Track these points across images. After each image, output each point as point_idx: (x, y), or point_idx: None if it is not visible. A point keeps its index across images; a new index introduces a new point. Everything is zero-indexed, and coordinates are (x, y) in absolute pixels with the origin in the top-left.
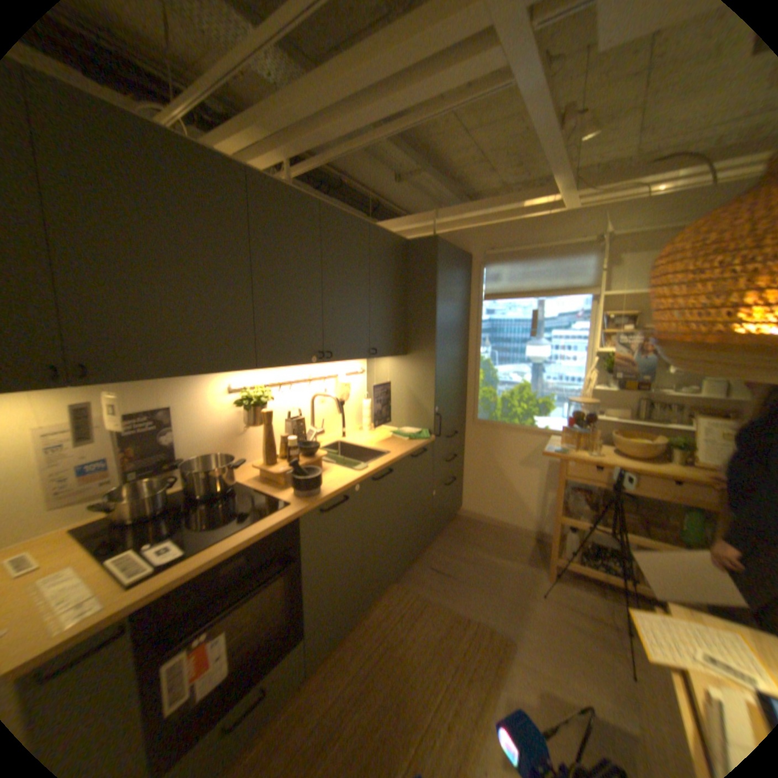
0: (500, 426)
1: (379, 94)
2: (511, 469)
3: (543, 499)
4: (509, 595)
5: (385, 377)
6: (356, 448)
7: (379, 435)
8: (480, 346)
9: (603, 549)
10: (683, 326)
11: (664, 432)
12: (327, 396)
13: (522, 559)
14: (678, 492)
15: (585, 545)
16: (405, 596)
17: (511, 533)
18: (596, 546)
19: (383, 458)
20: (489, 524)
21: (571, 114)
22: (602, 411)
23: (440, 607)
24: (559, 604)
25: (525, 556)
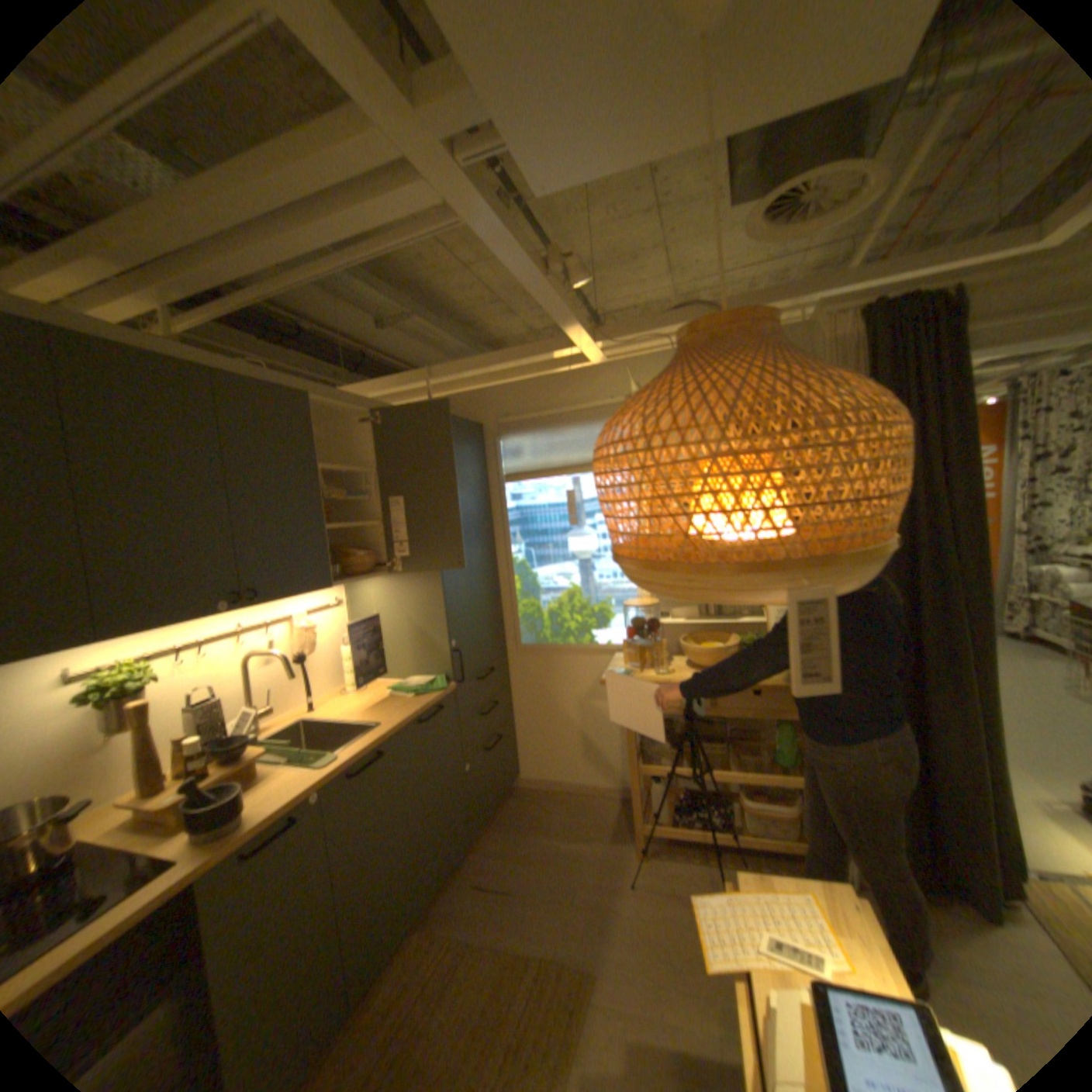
0: (553, 649)
1: (282, 226)
2: (576, 706)
3: (621, 741)
4: (586, 897)
5: (375, 606)
6: (329, 726)
7: (372, 696)
8: (511, 544)
9: (698, 795)
10: (622, 537)
11: (739, 628)
12: (268, 653)
13: (603, 835)
14: (757, 703)
15: (679, 794)
16: (431, 947)
17: (589, 798)
18: (689, 792)
19: (368, 736)
20: (559, 792)
21: (555, 258)
22: (667, 611)
23: (485, 948)
24: (651, 892)
25: (606, 829)
